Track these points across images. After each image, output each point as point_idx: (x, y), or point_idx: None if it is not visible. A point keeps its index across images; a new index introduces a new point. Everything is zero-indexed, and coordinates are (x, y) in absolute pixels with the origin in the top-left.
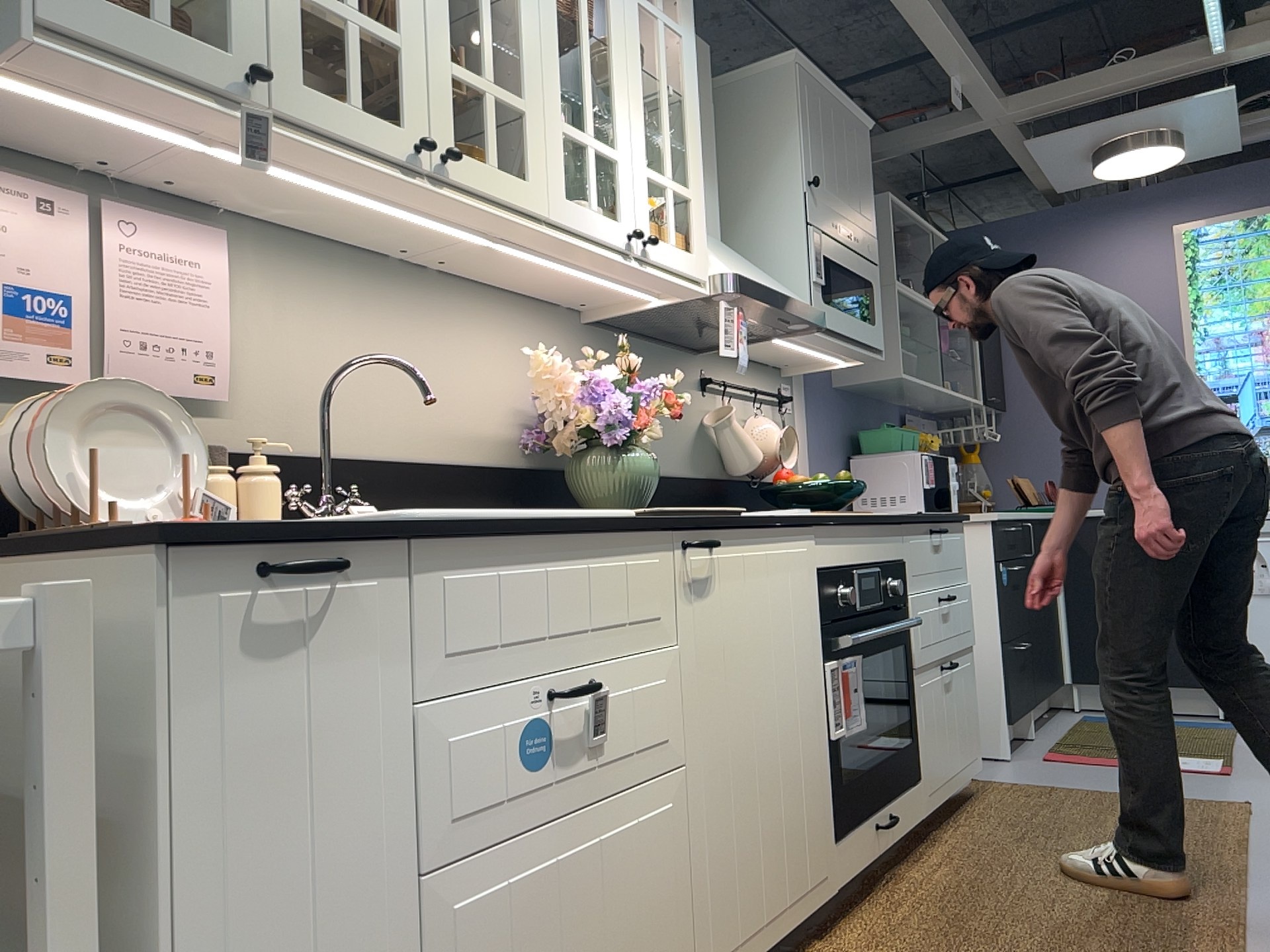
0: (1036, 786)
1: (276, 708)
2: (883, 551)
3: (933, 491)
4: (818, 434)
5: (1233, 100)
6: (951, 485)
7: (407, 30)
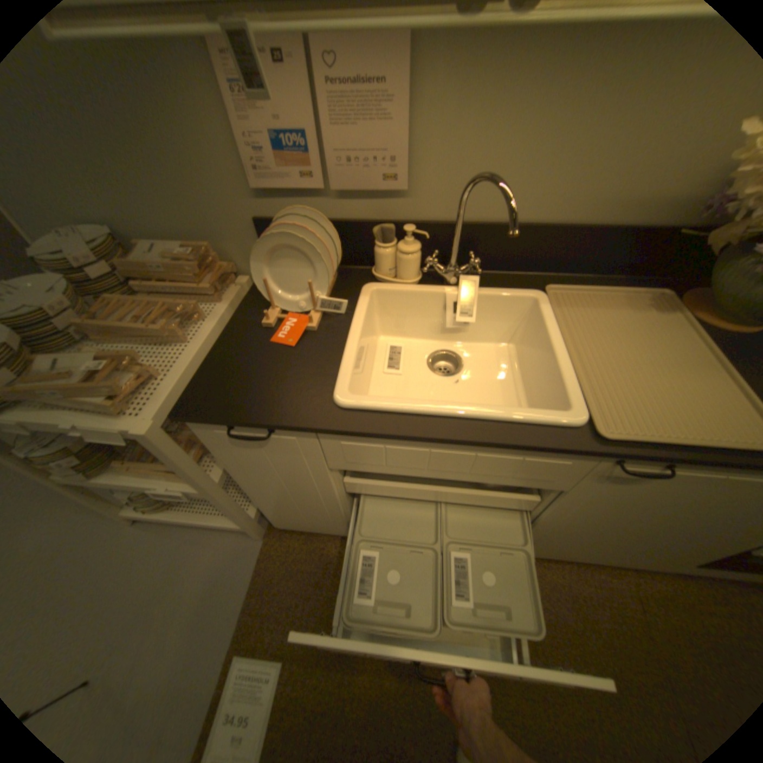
0: None
1: (260, 459)
2: None
3: None
4: None
5: None
6: None
7: None
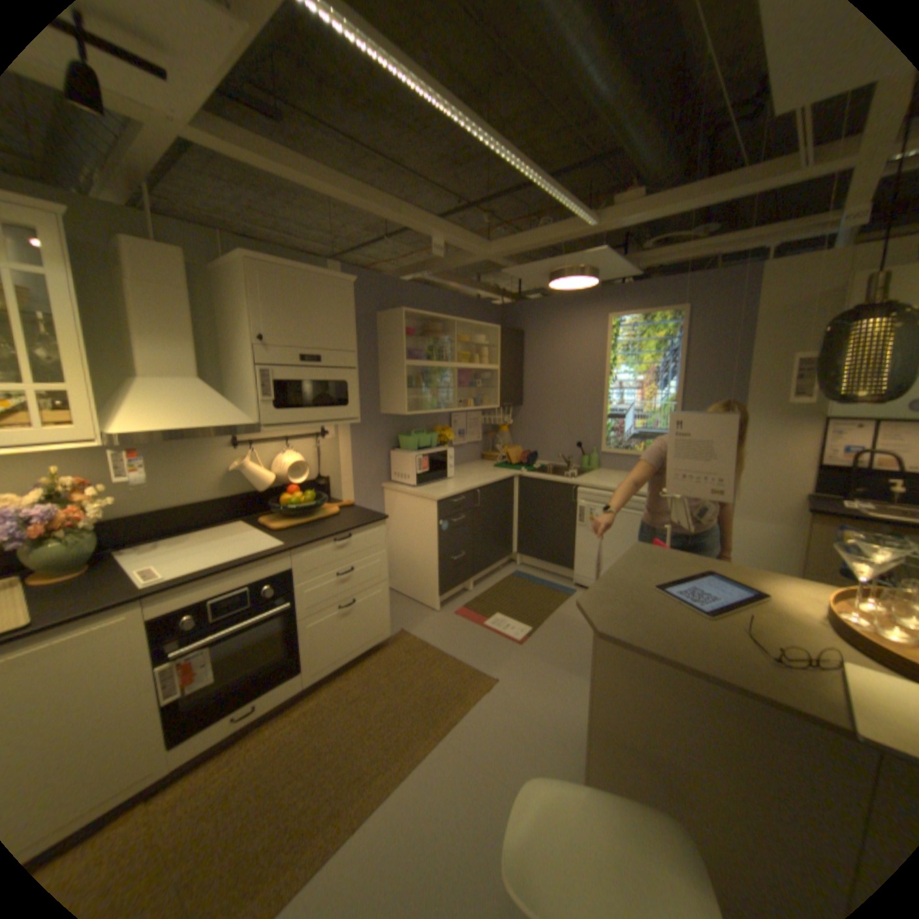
0: (419, 644)
1: None
2: (256, 575)
3: (424, 474)
4: (359, 443)
5: (612, 253)
6: (446, 465)
7: None
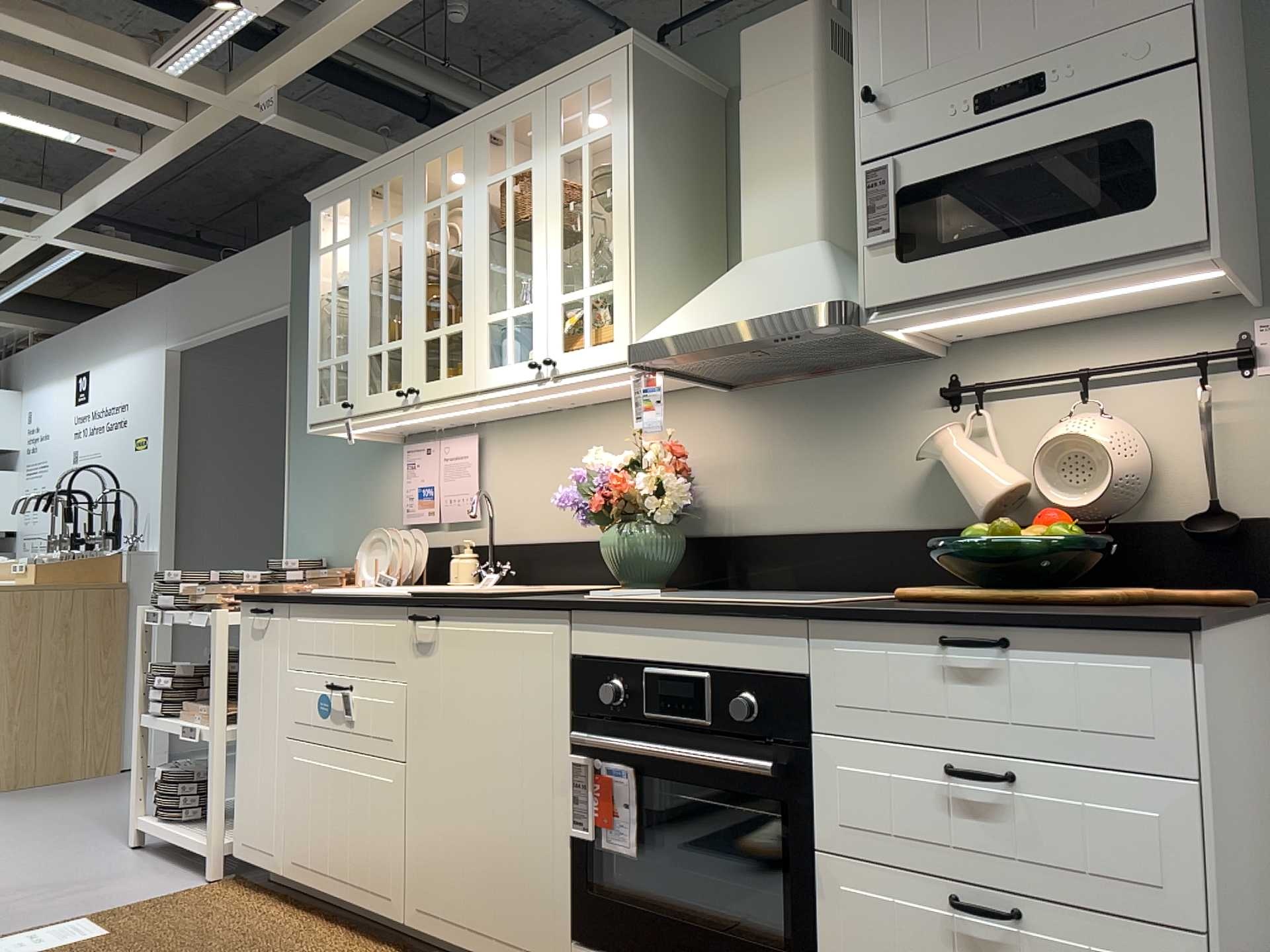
0: None
1: (258, 656)
2: (728, 654)
3: None
4: None
5: None
6: None
7: (404, 333)
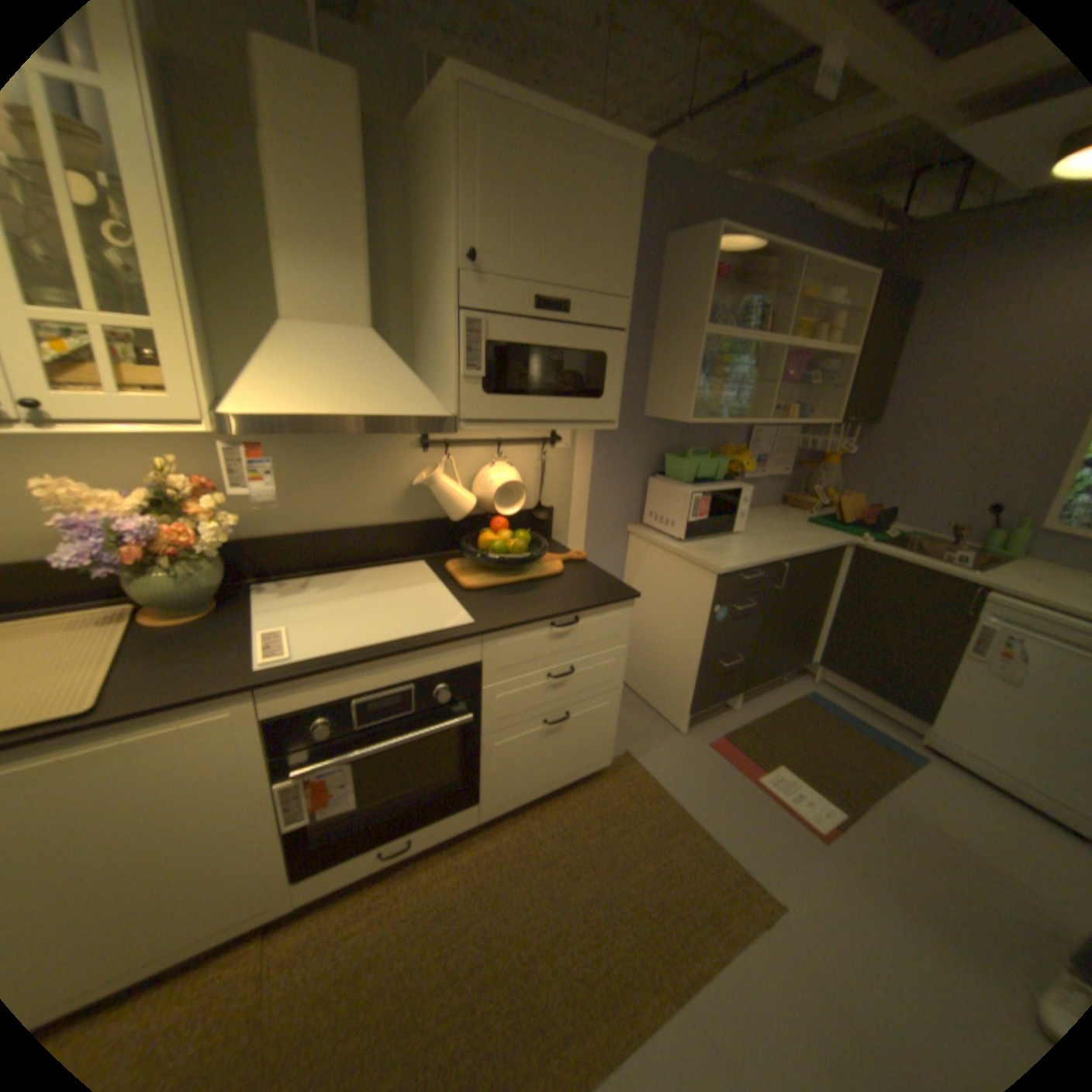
0: (652, 787)
1: None
2: (427, 667)
3: (699, 523)
4: (604, 460)
5: None
6: (736, 511)
7: None
